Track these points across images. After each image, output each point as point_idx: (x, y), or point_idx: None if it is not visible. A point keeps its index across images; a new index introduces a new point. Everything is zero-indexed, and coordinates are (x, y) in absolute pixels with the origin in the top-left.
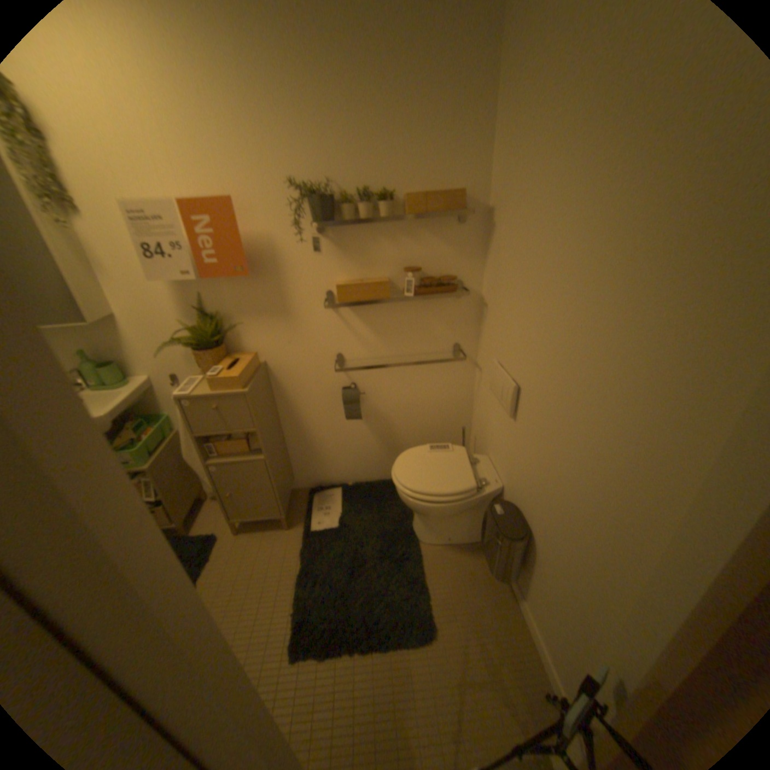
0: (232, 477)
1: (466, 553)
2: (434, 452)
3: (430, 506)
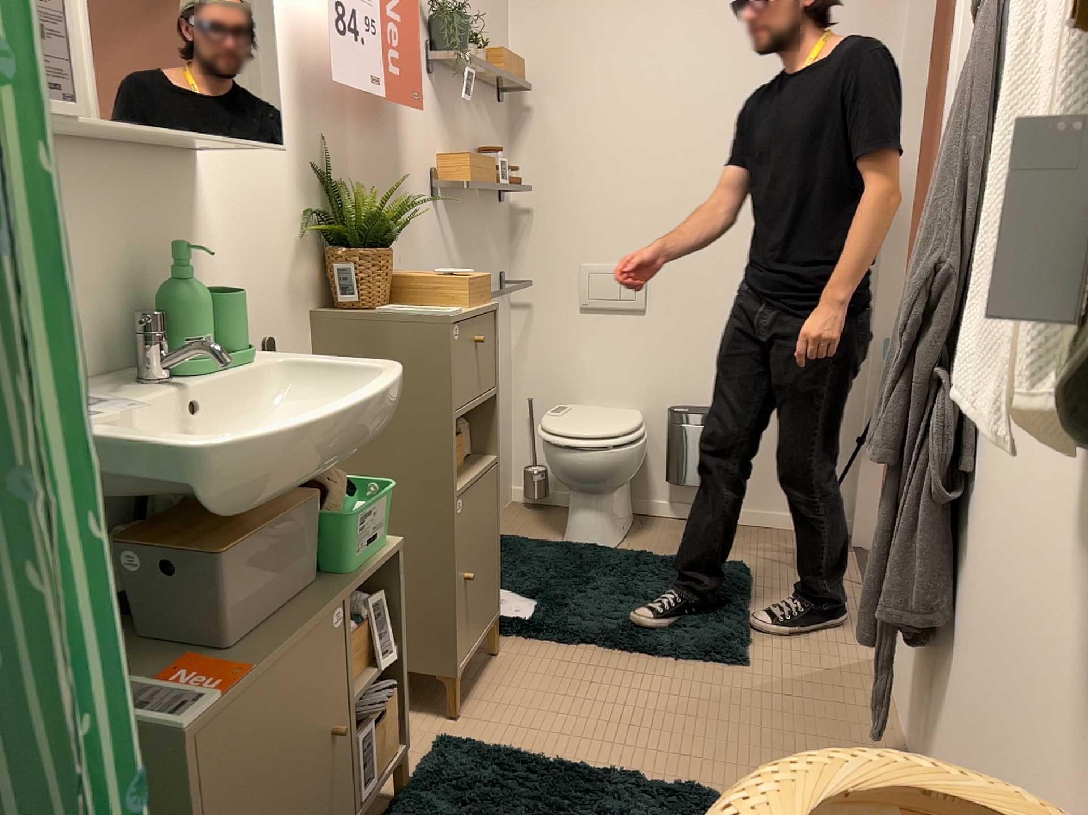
0: (475, 519)
1: (645, 532)
2: (567, 416)
3: (640, 448)
